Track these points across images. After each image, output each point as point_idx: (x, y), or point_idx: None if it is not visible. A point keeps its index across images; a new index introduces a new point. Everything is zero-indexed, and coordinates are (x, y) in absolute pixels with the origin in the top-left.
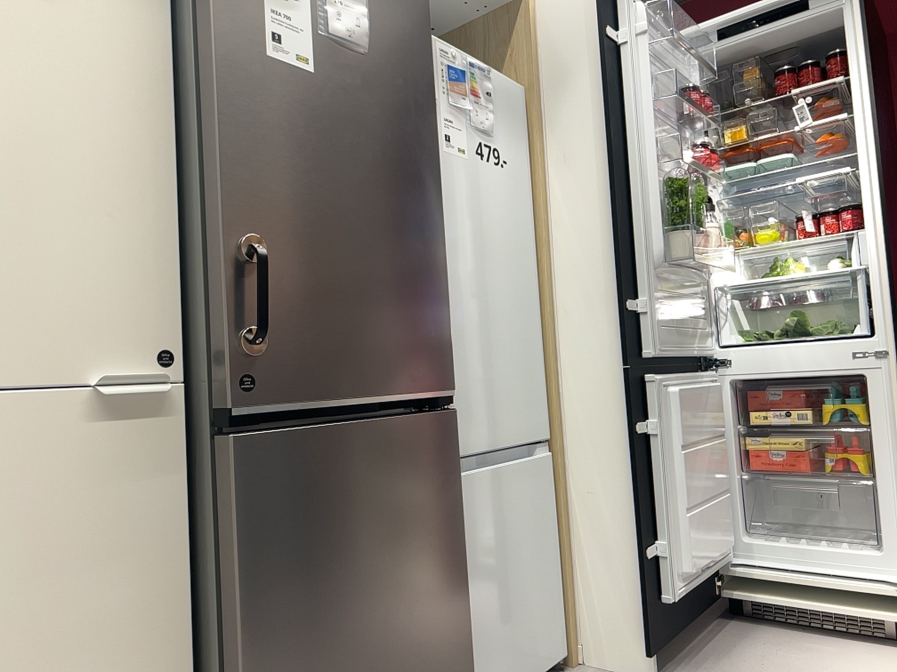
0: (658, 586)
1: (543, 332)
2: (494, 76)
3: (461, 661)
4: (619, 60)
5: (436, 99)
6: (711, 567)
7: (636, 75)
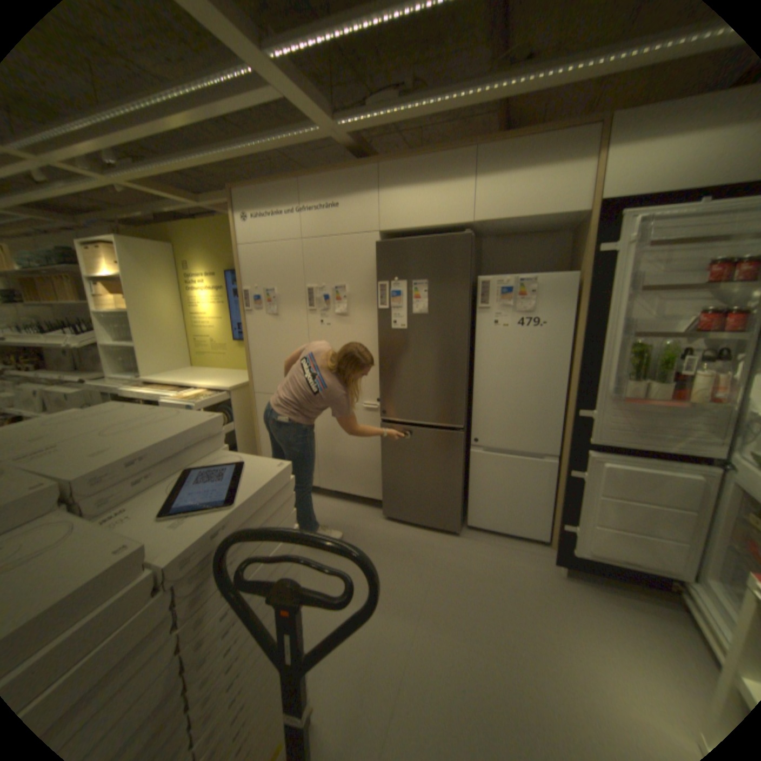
0: (573, 546)
1: (568, 406)
2: (543, 279)
3: (457, 505)
4: (614, 263)
5: (490, 306)
6: (644, 569)
7: (622, 273)
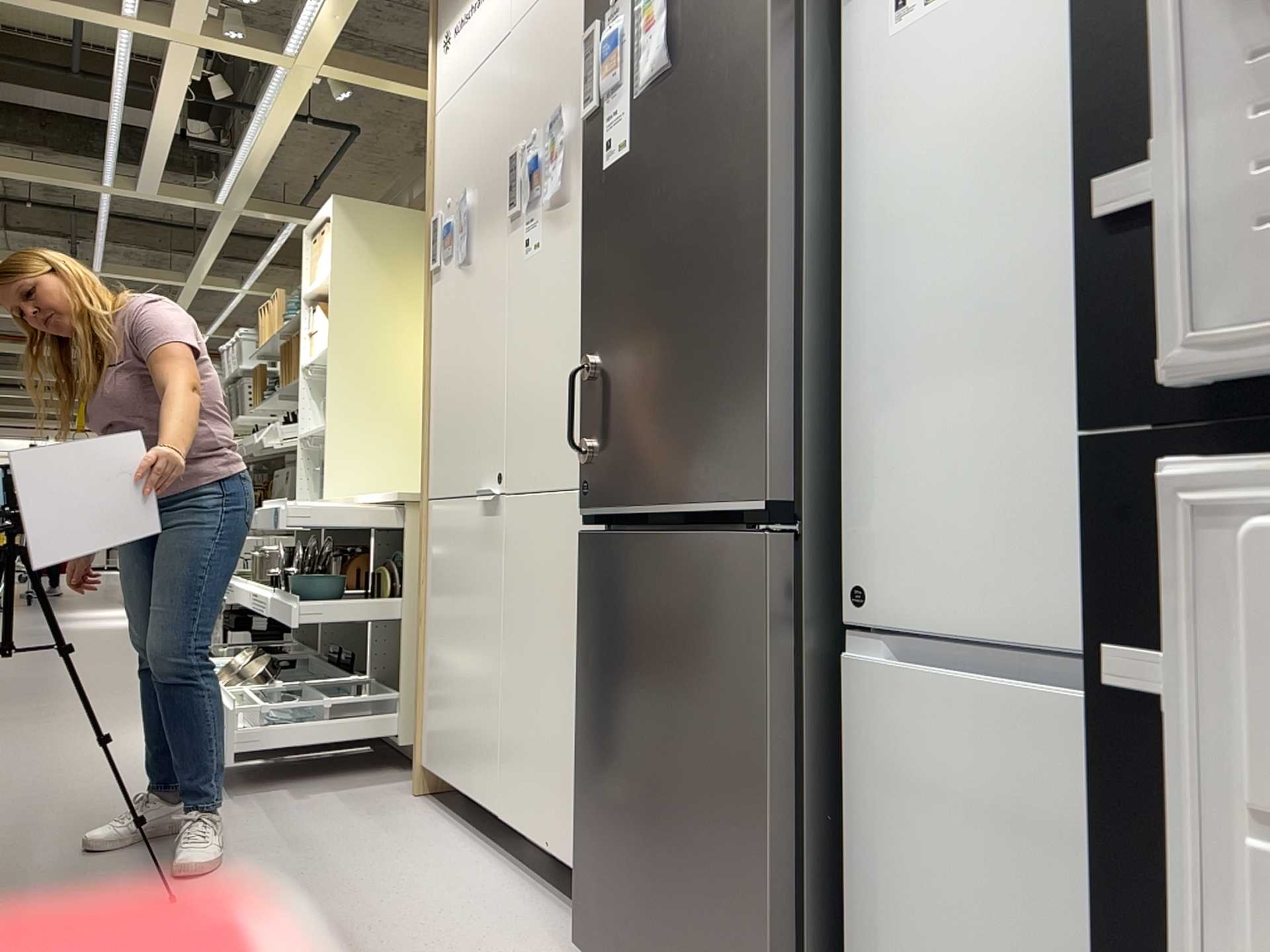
0: None
1: None
2: None
3: (770, 946)
4: None
5: None
6: None
7: None
